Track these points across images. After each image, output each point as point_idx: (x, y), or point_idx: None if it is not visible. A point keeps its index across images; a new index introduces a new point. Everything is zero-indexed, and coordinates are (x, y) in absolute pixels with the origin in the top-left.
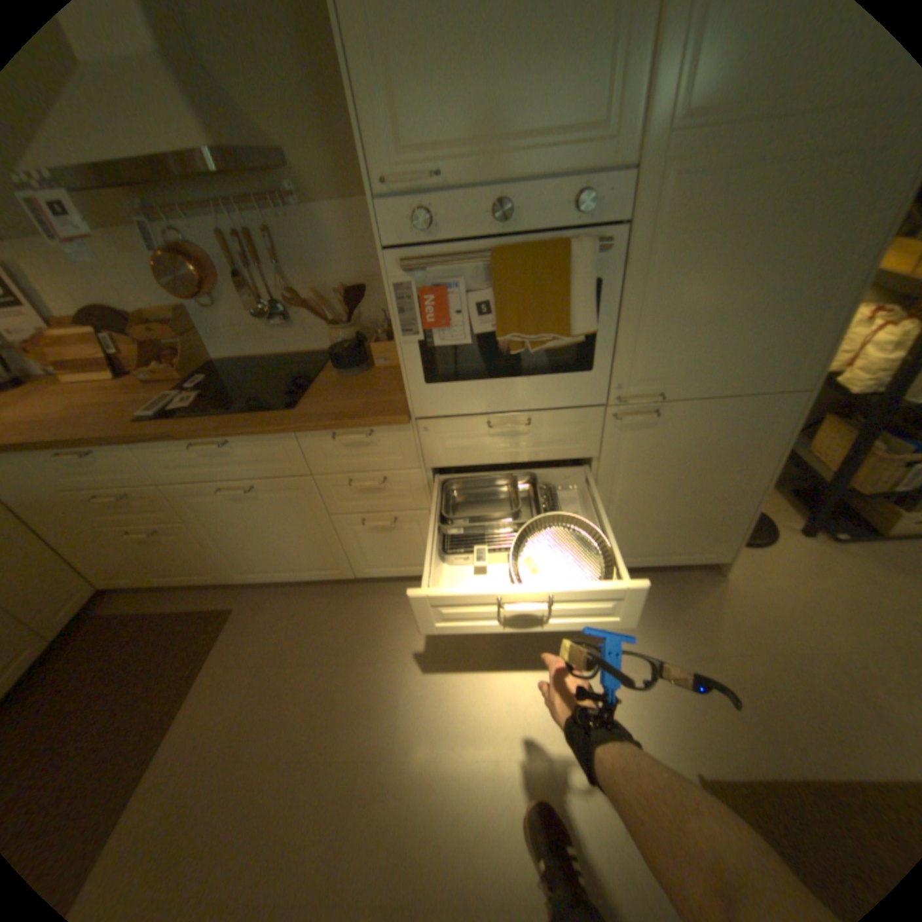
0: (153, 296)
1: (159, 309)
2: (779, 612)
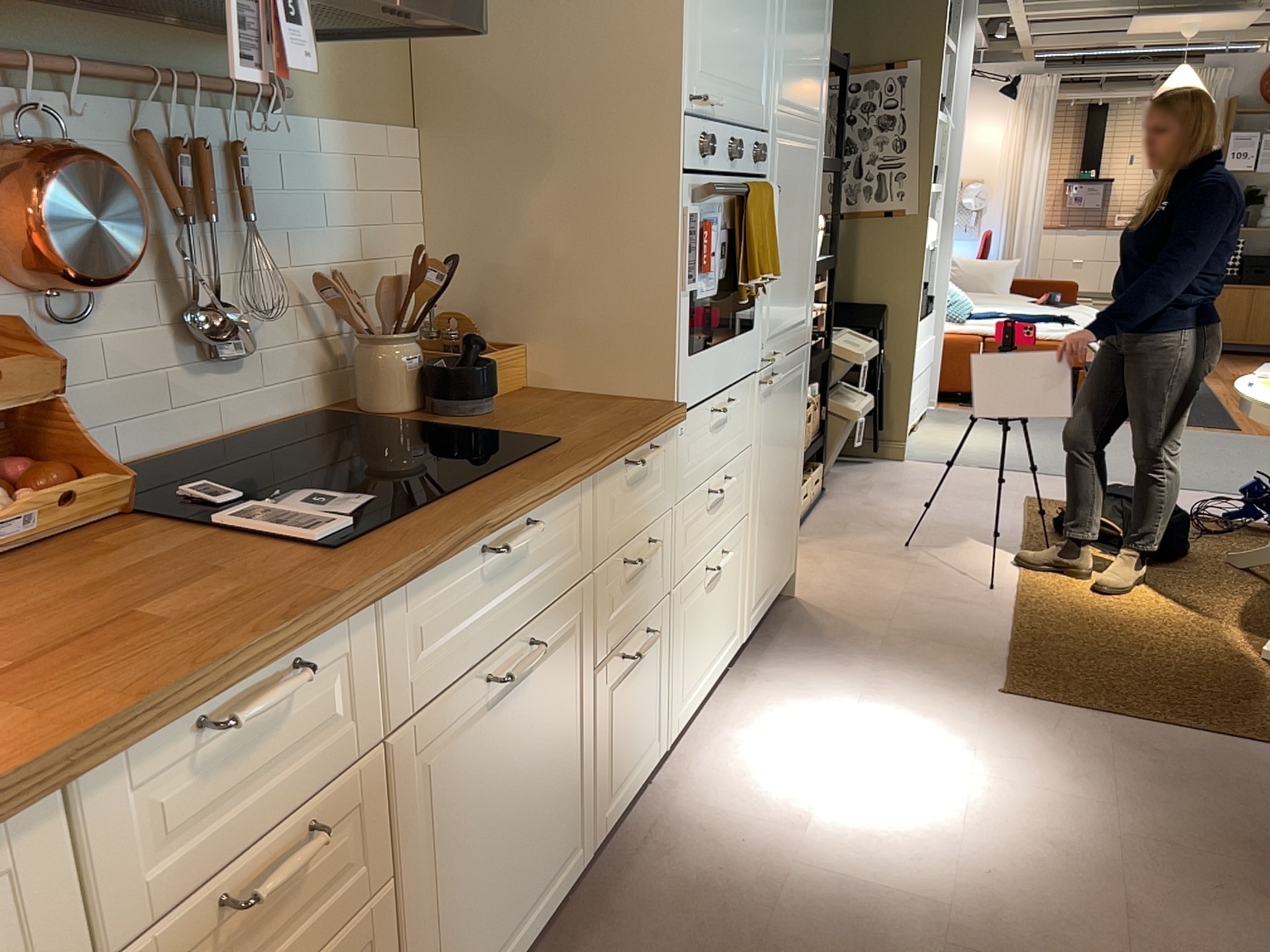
0: None
1: None
2: (849, 592)
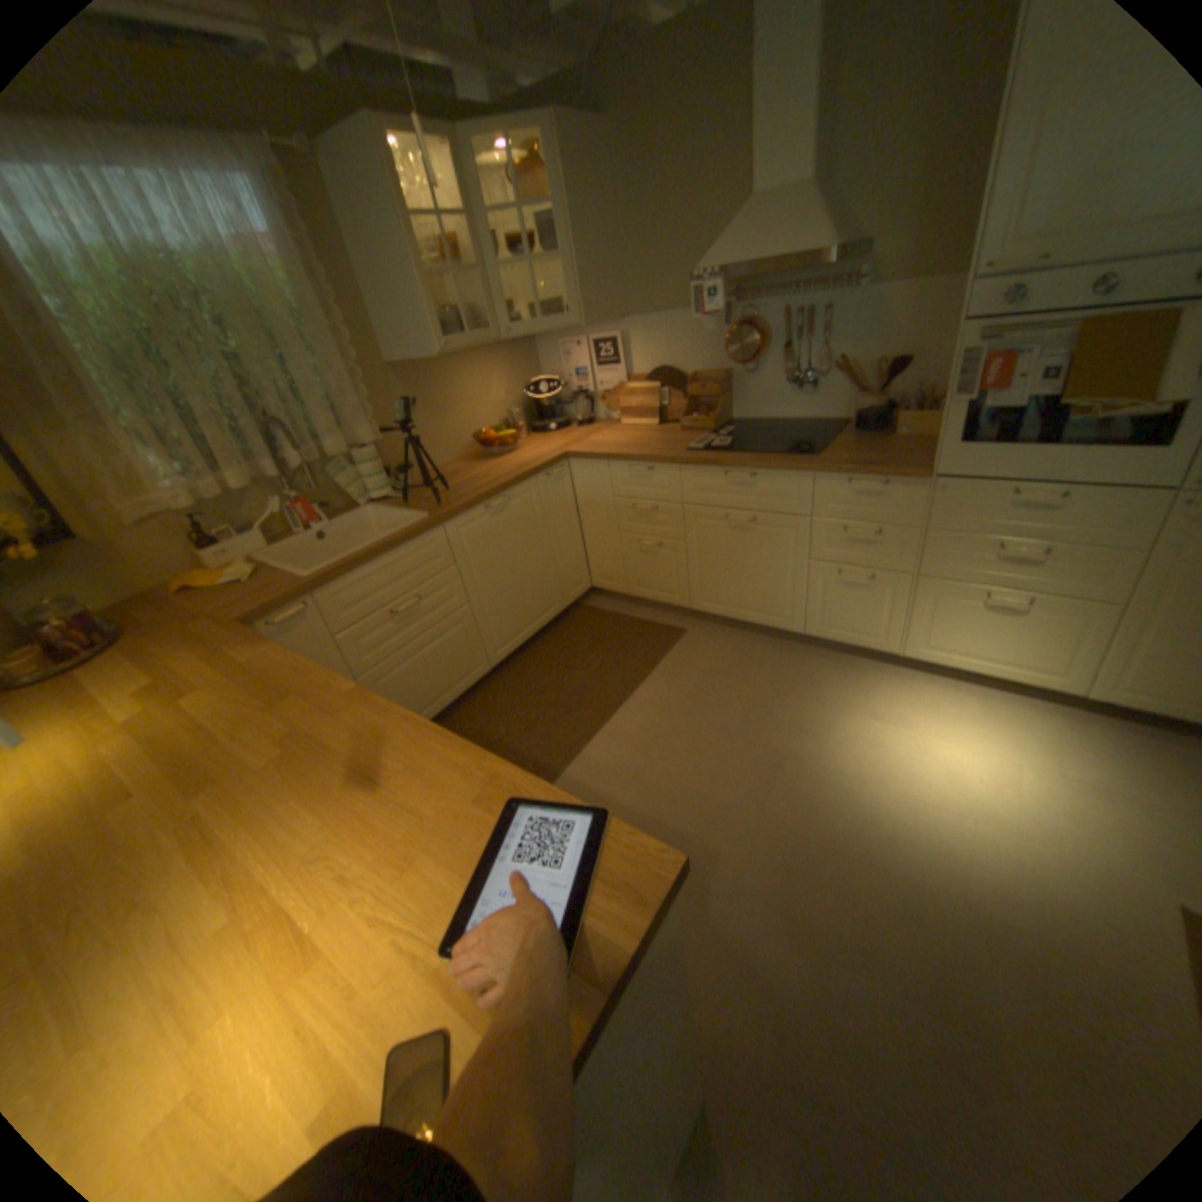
0: (710, 361)
1: (710, 372)
2: None
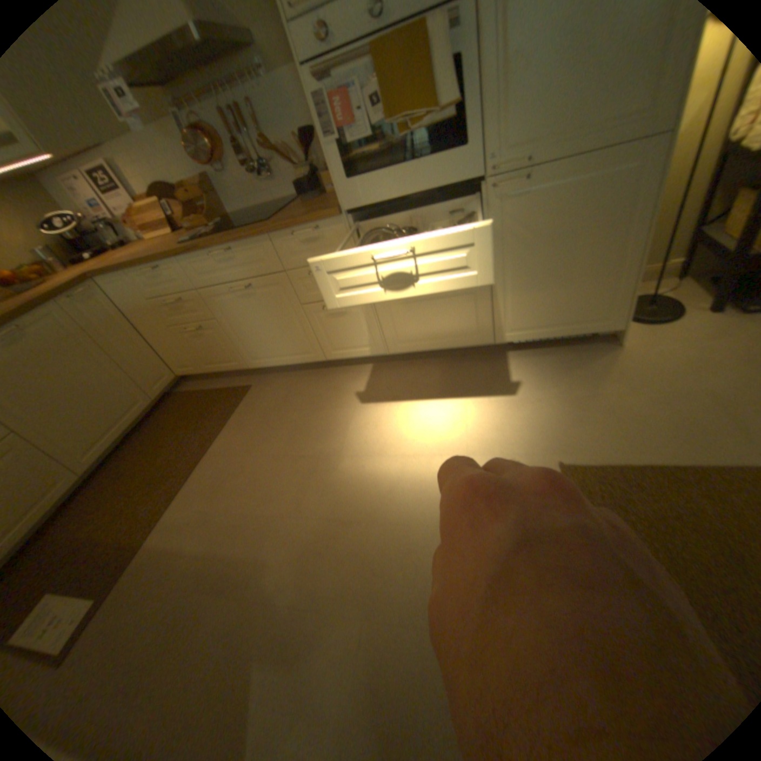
0: (187, 168)
1: (191, 178)
2: (668, 365)
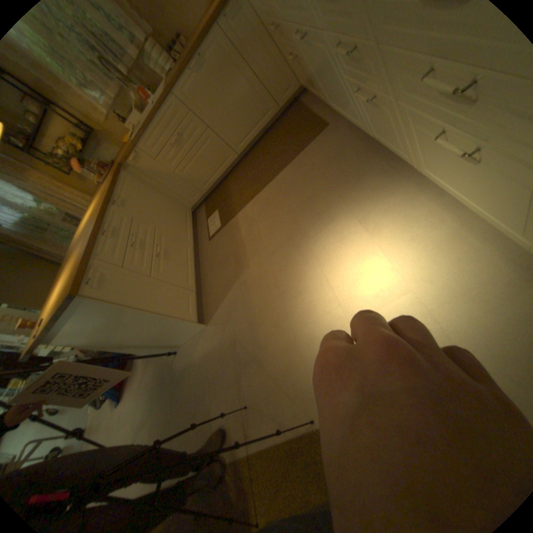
0: None
1: None
2: None
